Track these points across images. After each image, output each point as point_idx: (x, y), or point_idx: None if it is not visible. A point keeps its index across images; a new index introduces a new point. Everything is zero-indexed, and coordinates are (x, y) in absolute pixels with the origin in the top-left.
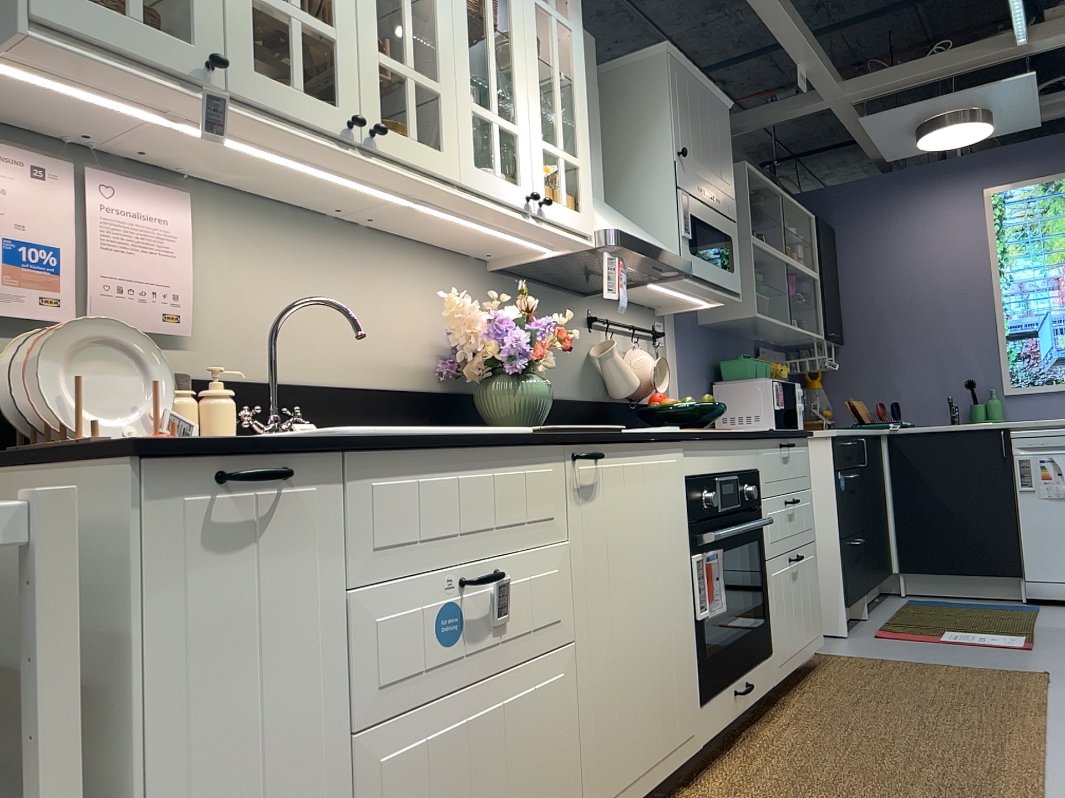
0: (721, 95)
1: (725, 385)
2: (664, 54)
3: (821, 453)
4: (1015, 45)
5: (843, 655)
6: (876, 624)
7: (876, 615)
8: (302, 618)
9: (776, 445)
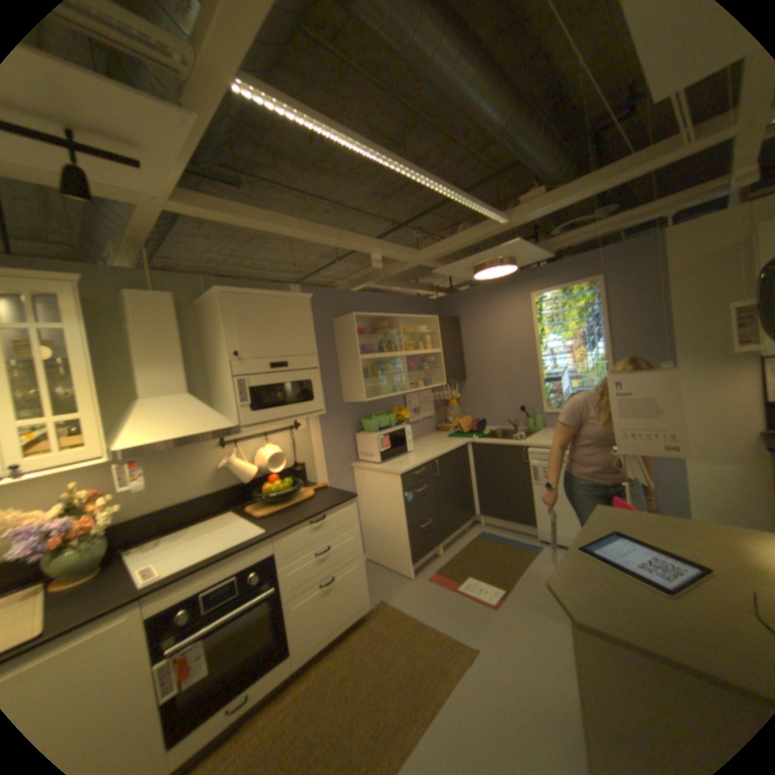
0: (294, 295)
1: (361, 434)
2: (216, 292)
3: (395, 482)
4: (500, 224)
5: (390, 608)
6: (441, 564)
7: (449, 553)
8: None
9: (299, 527)
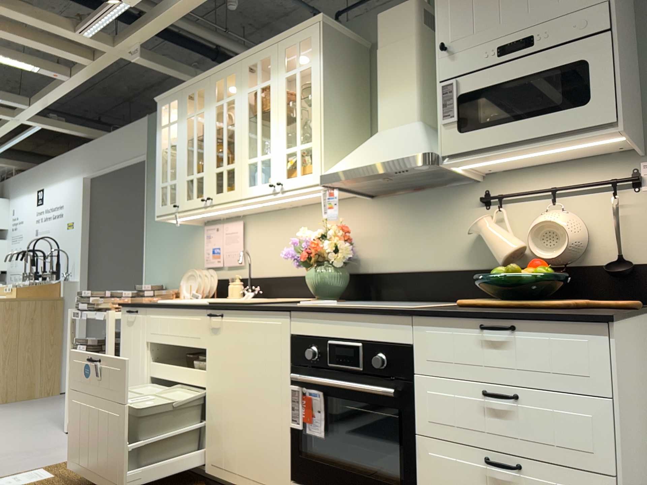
0: None
1: None
2: None
3: None
4: None
5: None
6: None
7: None
8: (138, 344)
9: (461, 324)
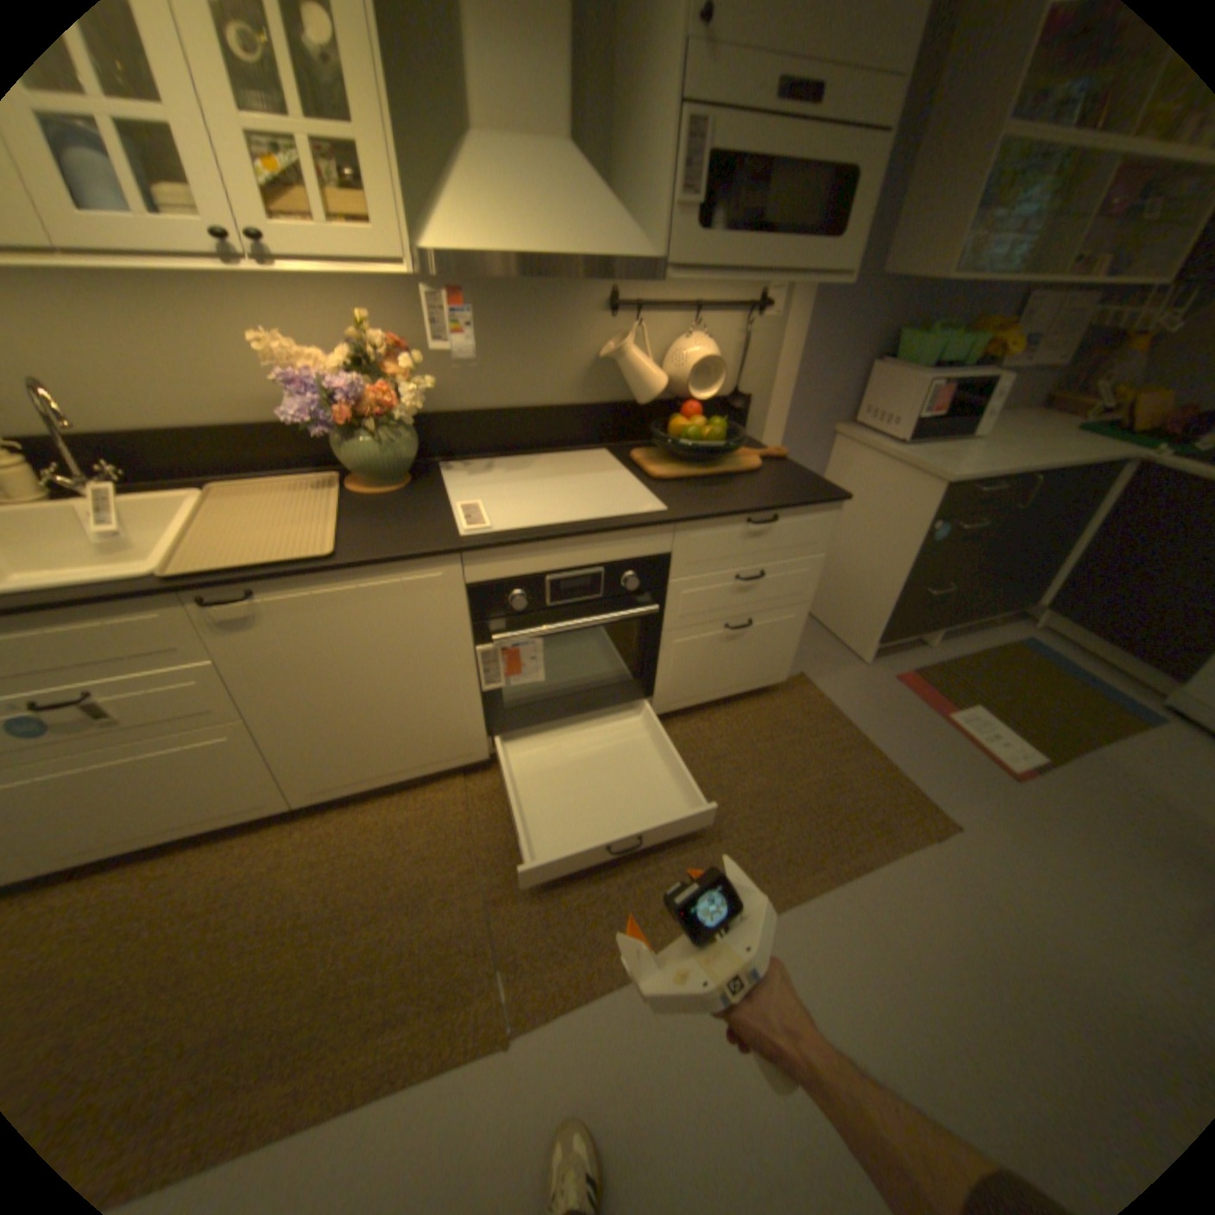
0: None
1: (888, 364)
2: None
3: (930, 493)
4: None
5: (817, 690)
6: (929, 660)
7: (951, 648)
8: None
9: (728, 523)
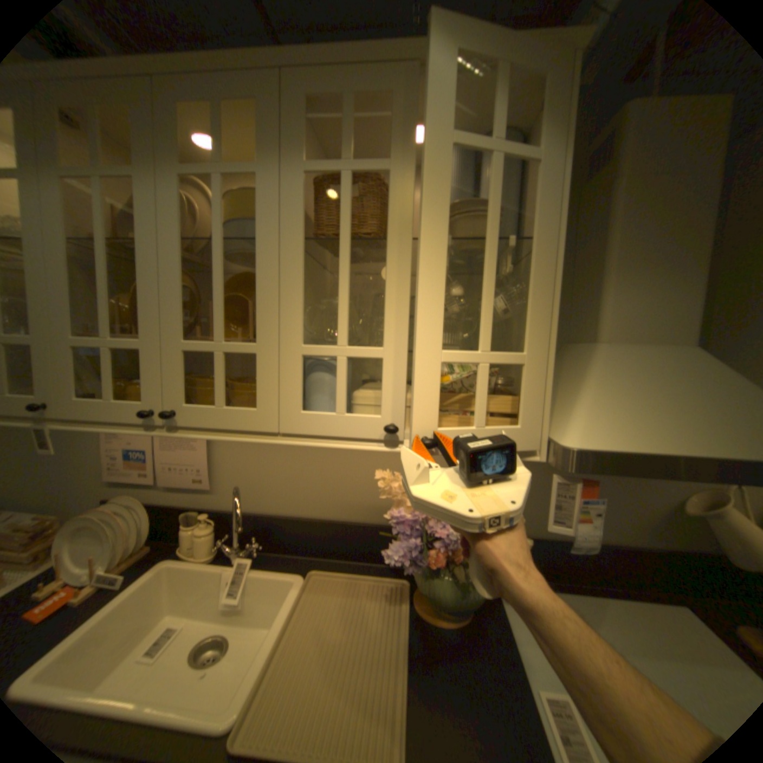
0: None
1: None
2: None
3: None
4: None
5: None
6: None
7: None
8: None
9: None
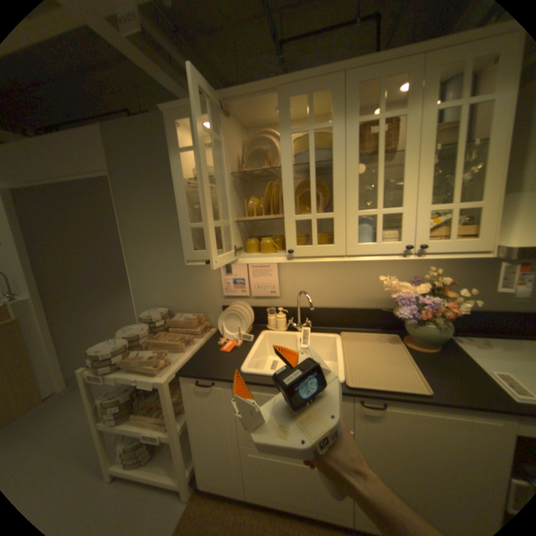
0: None
1: None
2: None
3: None
4: None
5: None
6: None
7: None
8: (222, 416)
9: None
